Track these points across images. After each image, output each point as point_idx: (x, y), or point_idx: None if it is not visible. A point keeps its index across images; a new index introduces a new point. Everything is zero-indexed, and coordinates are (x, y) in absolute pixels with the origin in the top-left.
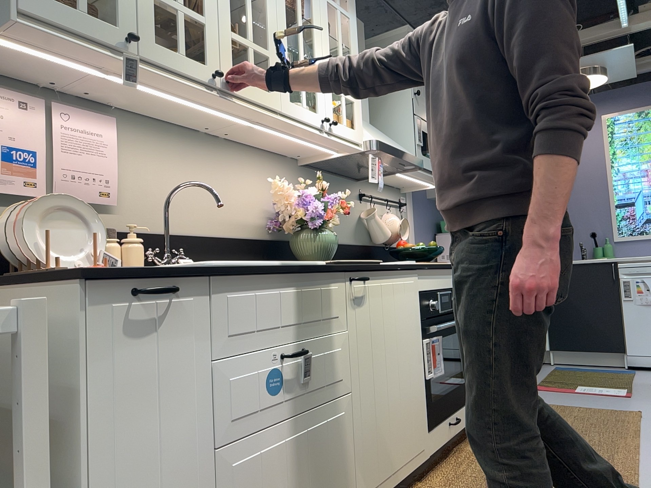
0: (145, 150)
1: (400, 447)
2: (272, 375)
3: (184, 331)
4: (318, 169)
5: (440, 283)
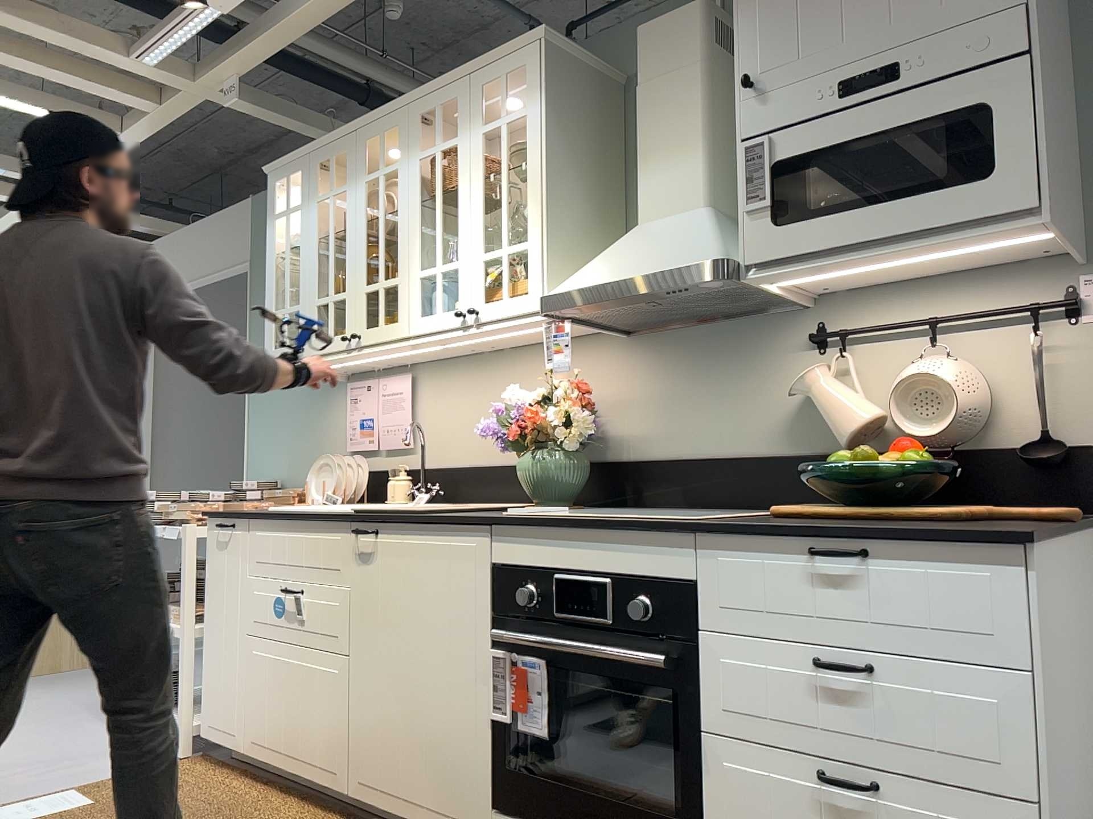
0: (436, 390)
1: (416, 775)
2: (278, 601)
3: (237, 552)
4: (662, 329)
5: (565, 558)
